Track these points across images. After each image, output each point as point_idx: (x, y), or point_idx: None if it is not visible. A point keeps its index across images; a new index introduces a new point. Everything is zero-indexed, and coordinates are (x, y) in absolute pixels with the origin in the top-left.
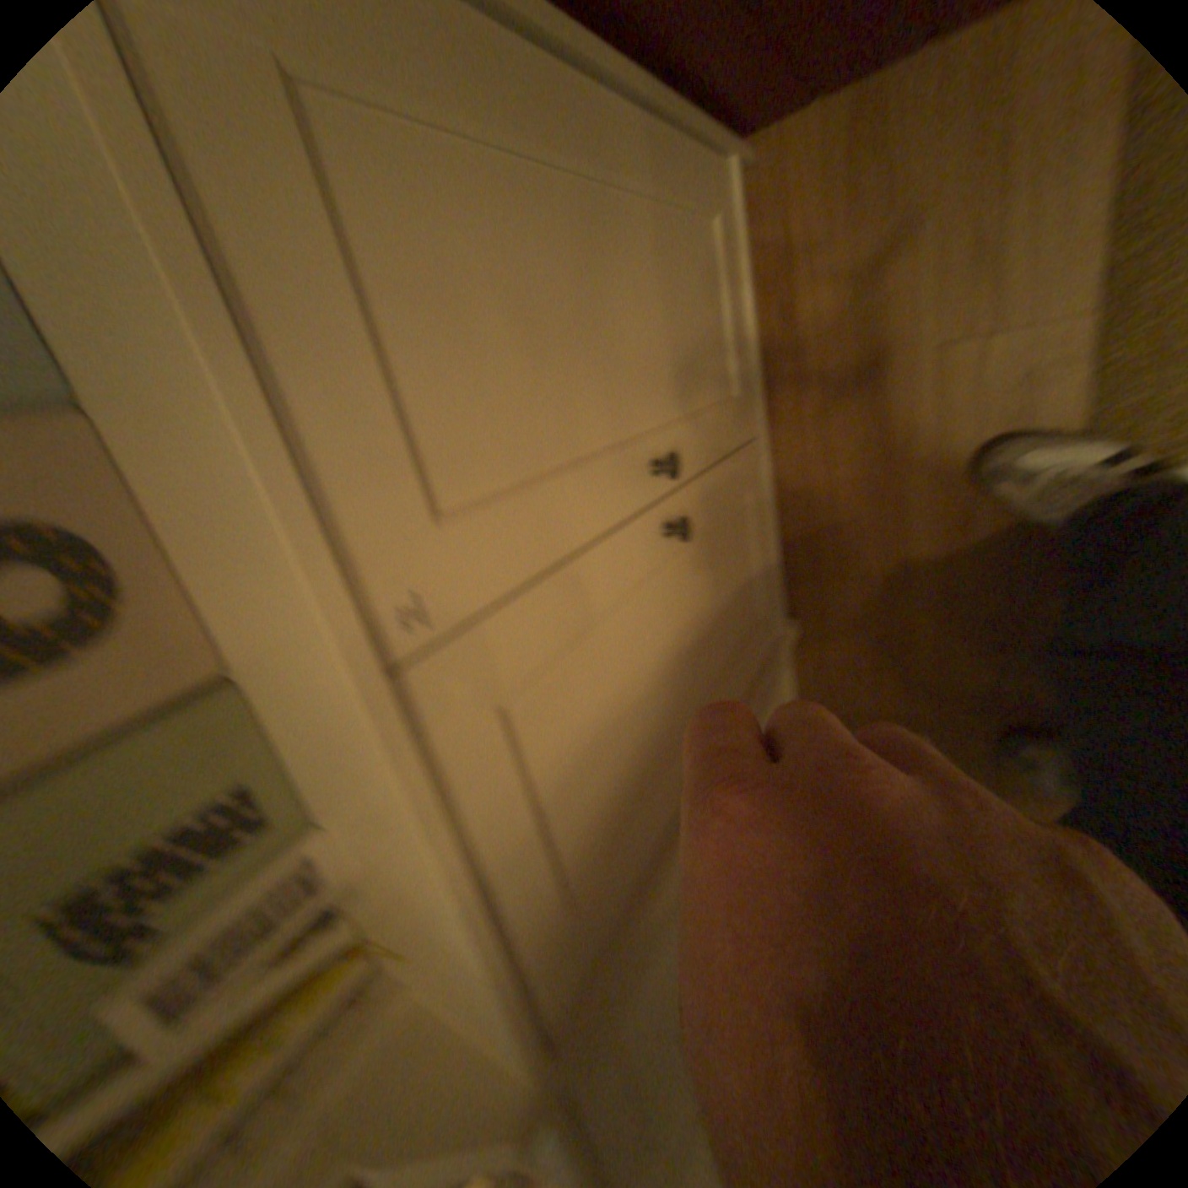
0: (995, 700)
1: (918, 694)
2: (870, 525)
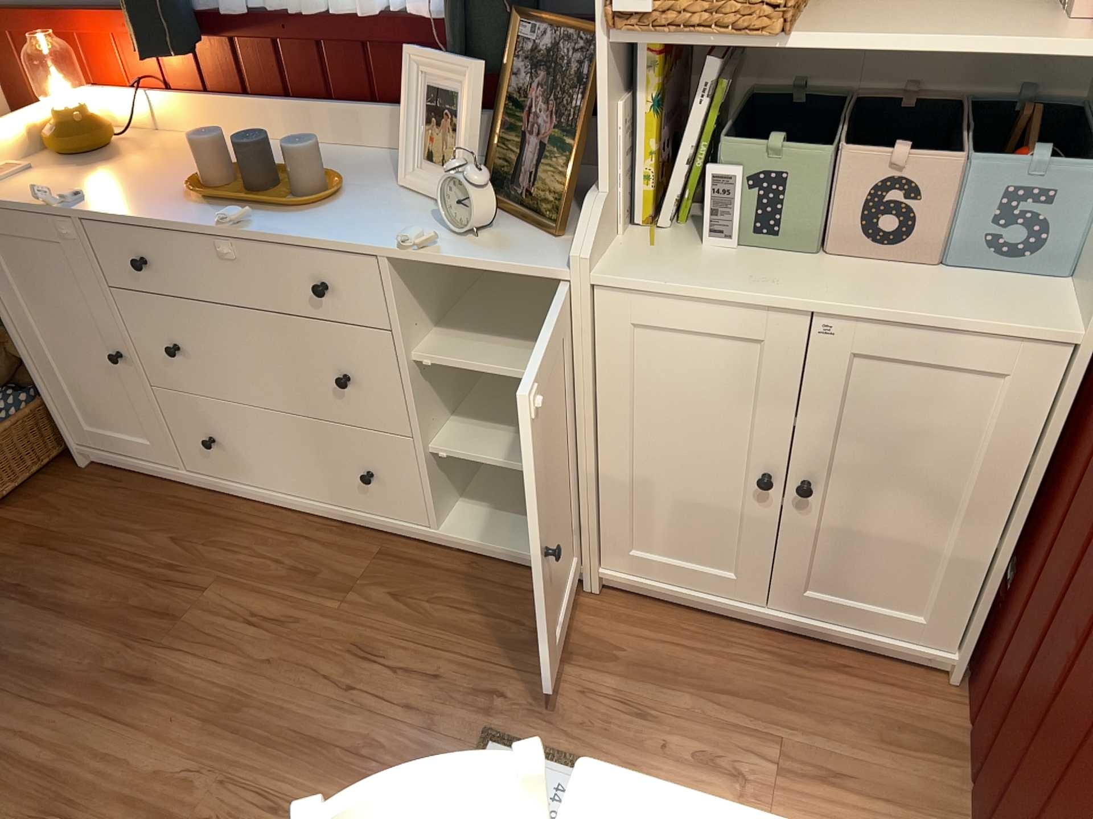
0: (481, 691)
1: (500, 648)
2: (653, 662)
